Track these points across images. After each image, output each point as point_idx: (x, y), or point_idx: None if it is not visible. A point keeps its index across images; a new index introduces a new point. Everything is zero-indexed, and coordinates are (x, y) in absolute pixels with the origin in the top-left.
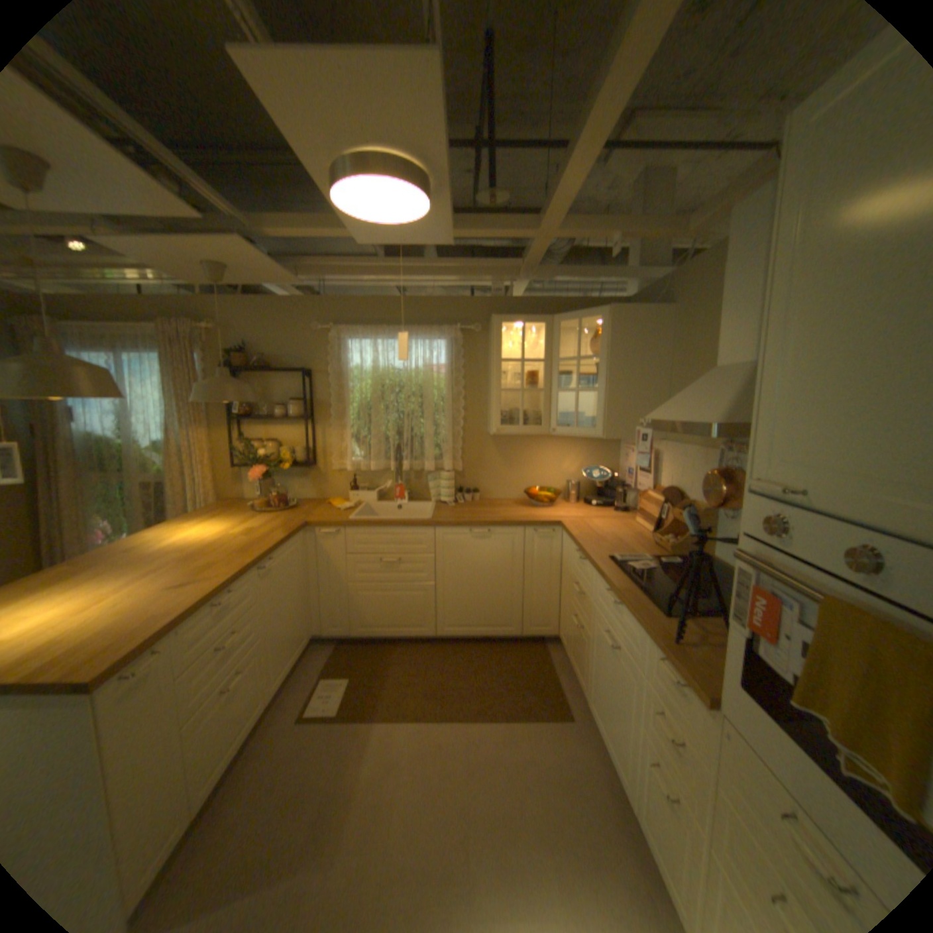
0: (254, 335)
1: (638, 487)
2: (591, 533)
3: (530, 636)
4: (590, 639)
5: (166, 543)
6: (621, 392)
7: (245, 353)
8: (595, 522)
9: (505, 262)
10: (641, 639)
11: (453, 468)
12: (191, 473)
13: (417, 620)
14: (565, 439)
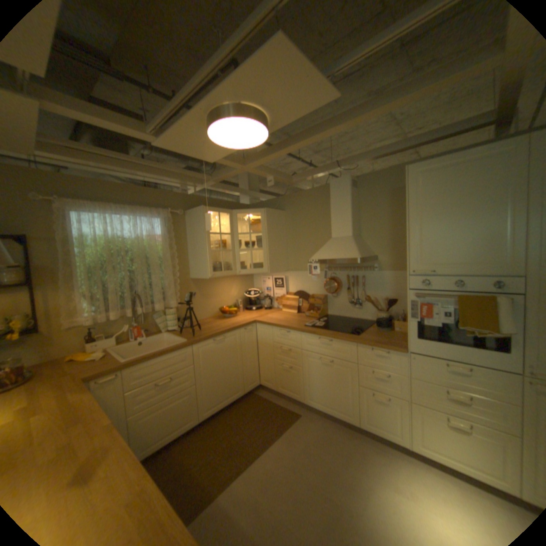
0: None
1: (275, 295)
2: (277, 320)
3: (249, 392)
4: (301, 370)
5: None
6: (272, 250)
7: None
8: (268, 316)
9: (202, 176)
10: (351, 349)
11: (172, 307)
12: None
13: (186, 419)
14: (230, 278)
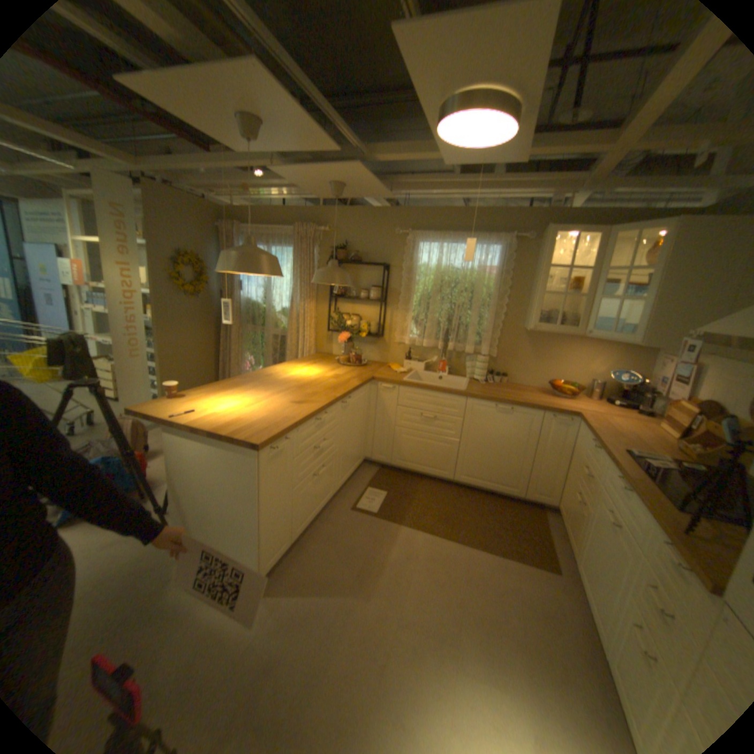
0: (354, 236)
1: (670, 396)
2: (610, 427)
3: (533, 501)
4: (591, 515)
5: (289, 374)
6: (673, 303)
7: (346, 249)
8: (616, 419)
9: (572, 174)
10: (647, 523)
11: (488, 354)
12: (303, 331)
13: (441, 464)
14: (599, 342)
